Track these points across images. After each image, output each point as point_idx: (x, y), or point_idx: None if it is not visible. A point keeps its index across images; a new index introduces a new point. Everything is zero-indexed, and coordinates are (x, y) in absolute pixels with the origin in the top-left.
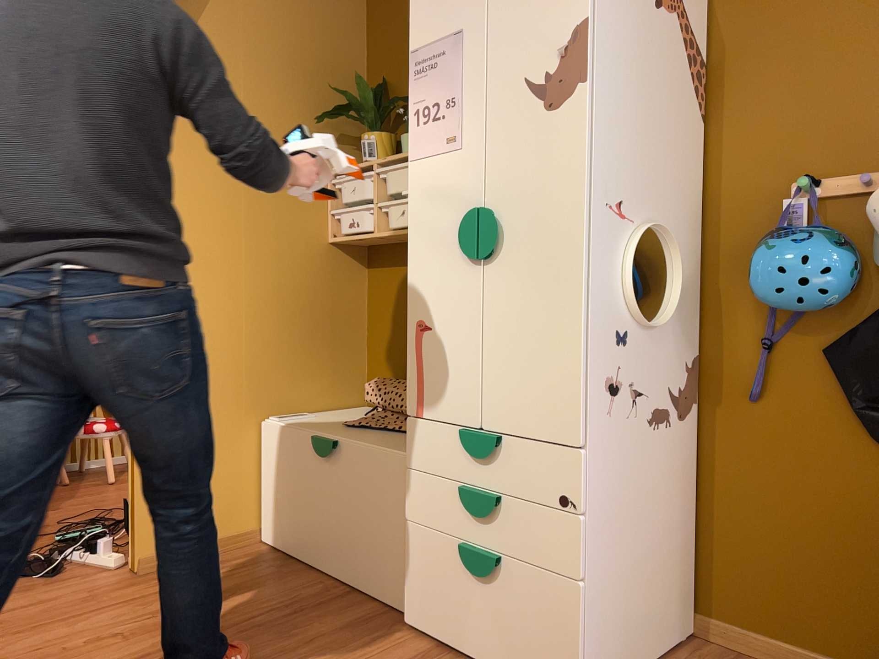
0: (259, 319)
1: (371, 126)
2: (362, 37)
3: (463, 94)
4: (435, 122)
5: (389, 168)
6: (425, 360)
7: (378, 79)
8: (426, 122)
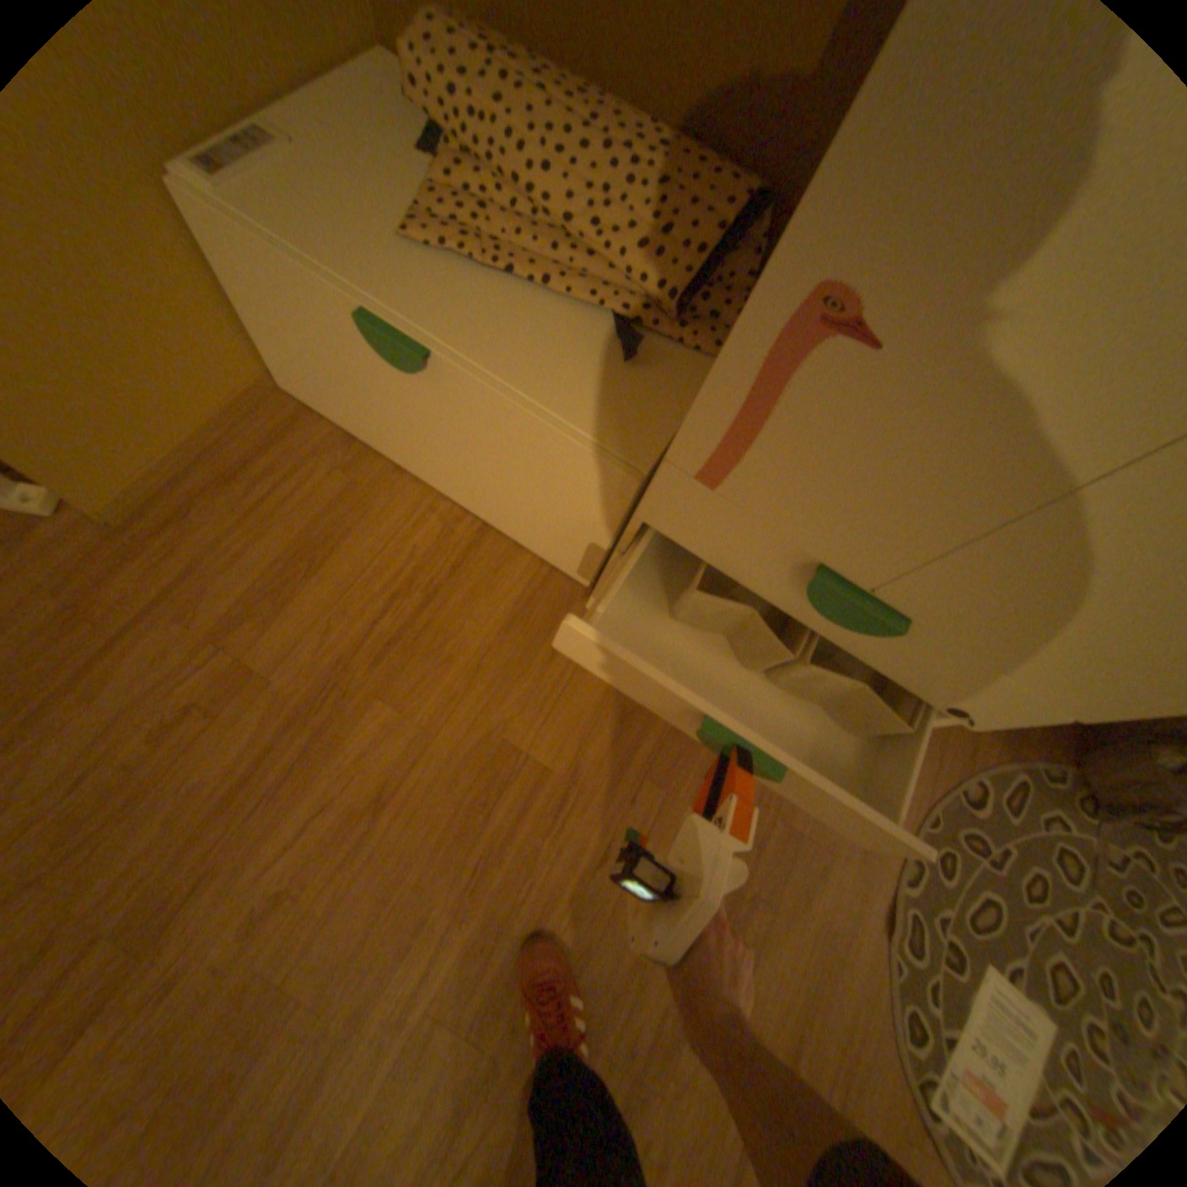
0: None
1: None
2: None
3: None
4: None
5: None
6: (793, 407)
7: None
8: None
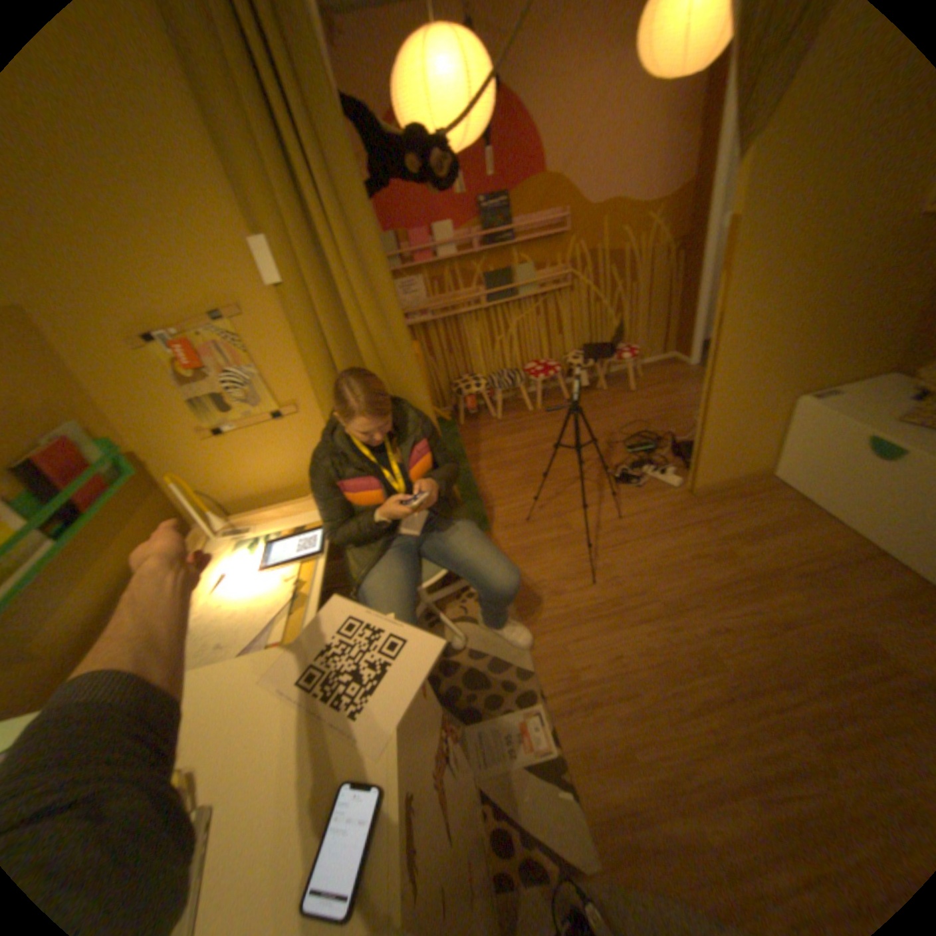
0: (818, 315)
1: None
2: None
3: None
4: None
5: None
6: None
7: None
8: None
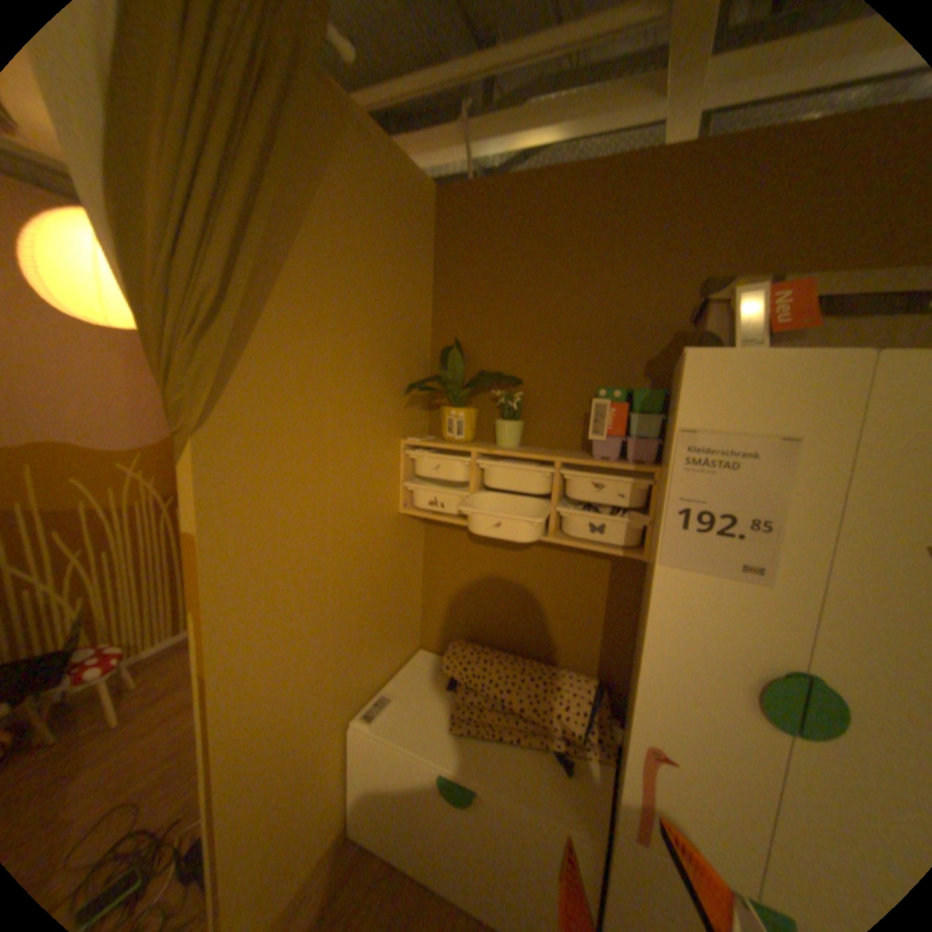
0: (344, 626)
1: (456, 399)
2: (429, 285)
3: (791, 523)
4: (721, 536)
5: (498, 464)
6: (662, 794)
7: (447, 335)
8: (704, 531)
